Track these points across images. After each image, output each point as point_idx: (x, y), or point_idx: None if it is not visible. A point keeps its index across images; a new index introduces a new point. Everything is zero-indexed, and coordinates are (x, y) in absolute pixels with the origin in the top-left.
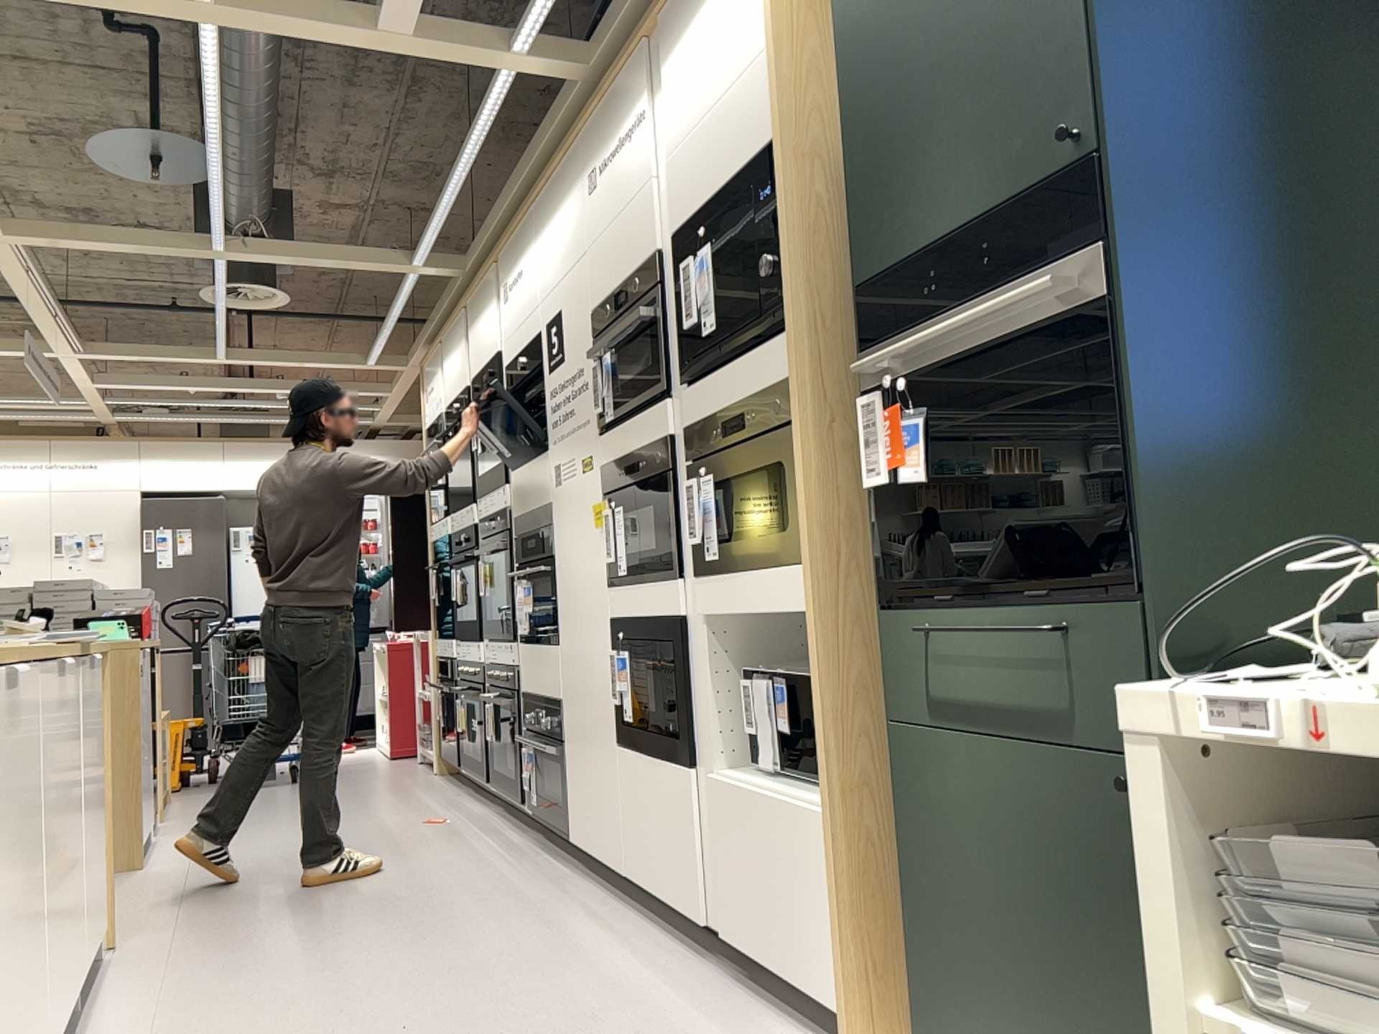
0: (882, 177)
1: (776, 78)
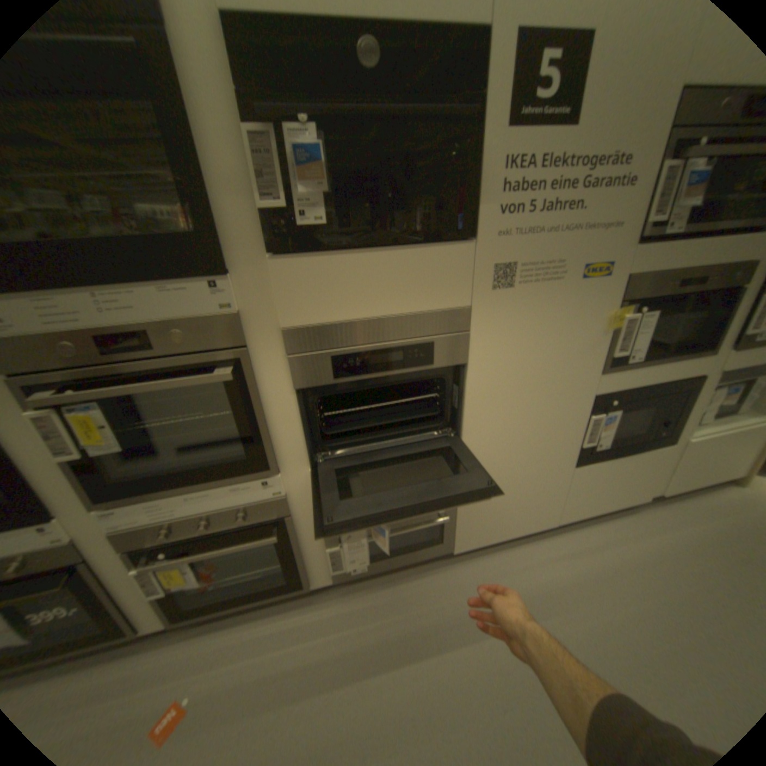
0: None
1: None
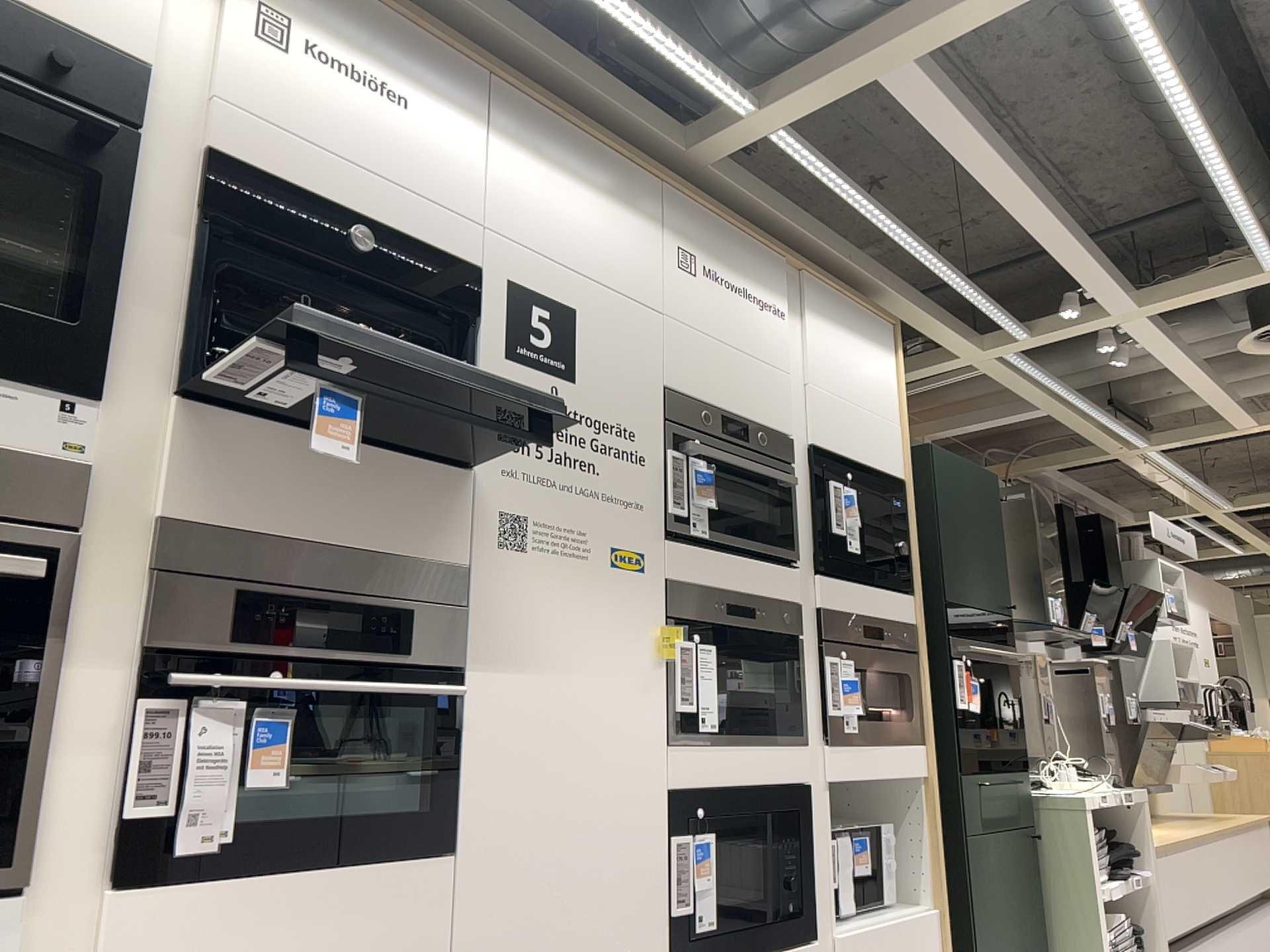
0: (952, 557)
1: (904, 448)
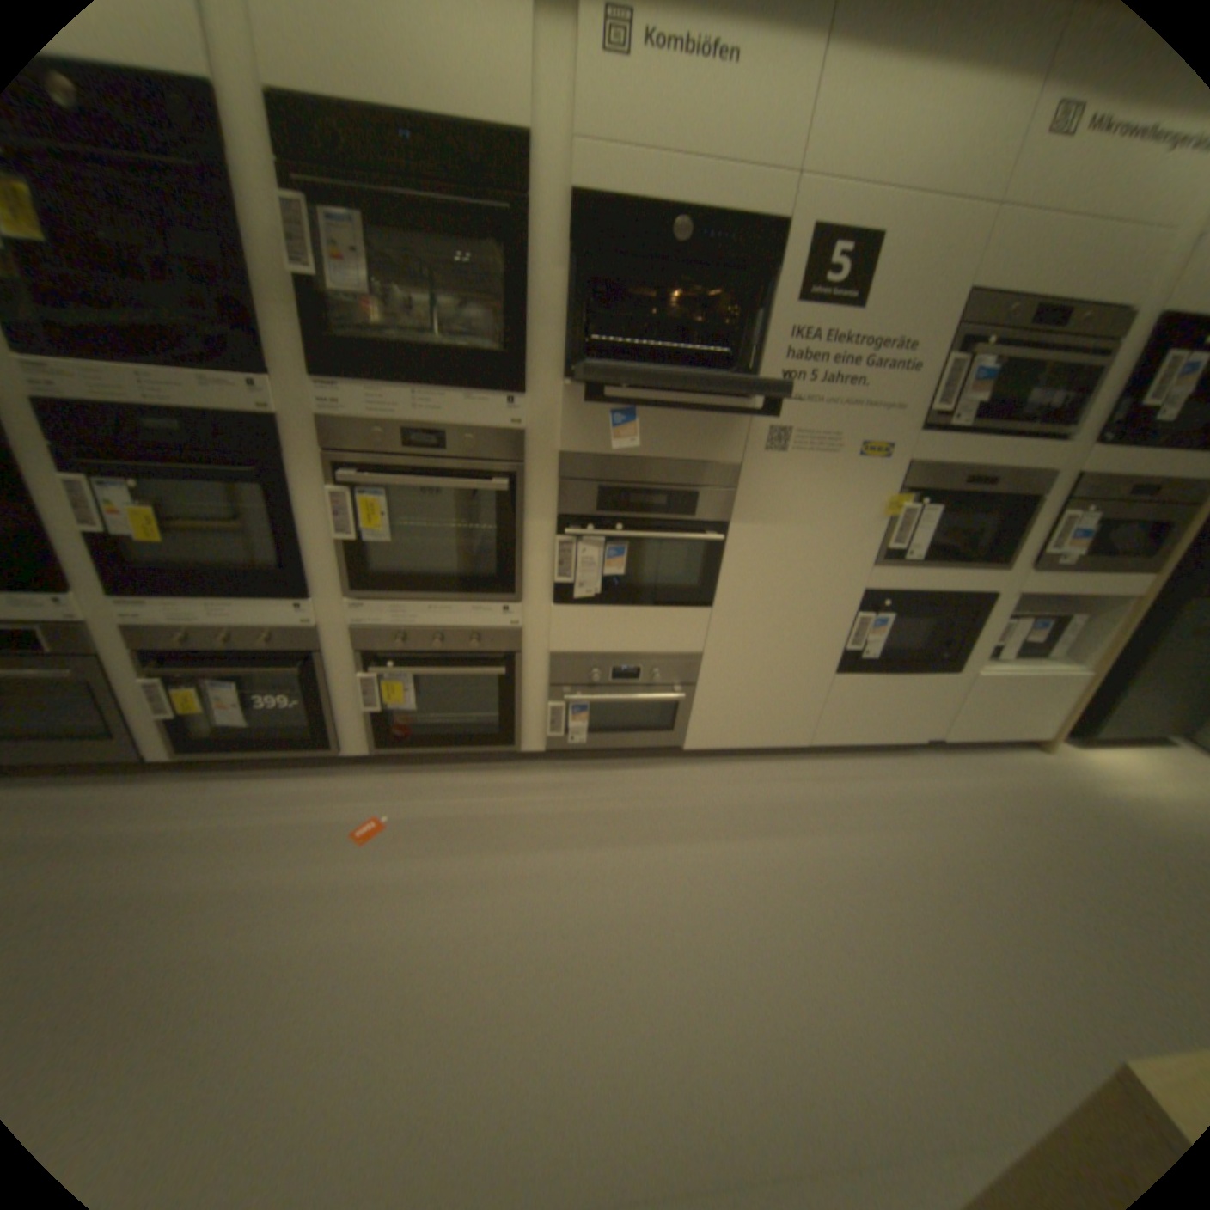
0: None
1: None
